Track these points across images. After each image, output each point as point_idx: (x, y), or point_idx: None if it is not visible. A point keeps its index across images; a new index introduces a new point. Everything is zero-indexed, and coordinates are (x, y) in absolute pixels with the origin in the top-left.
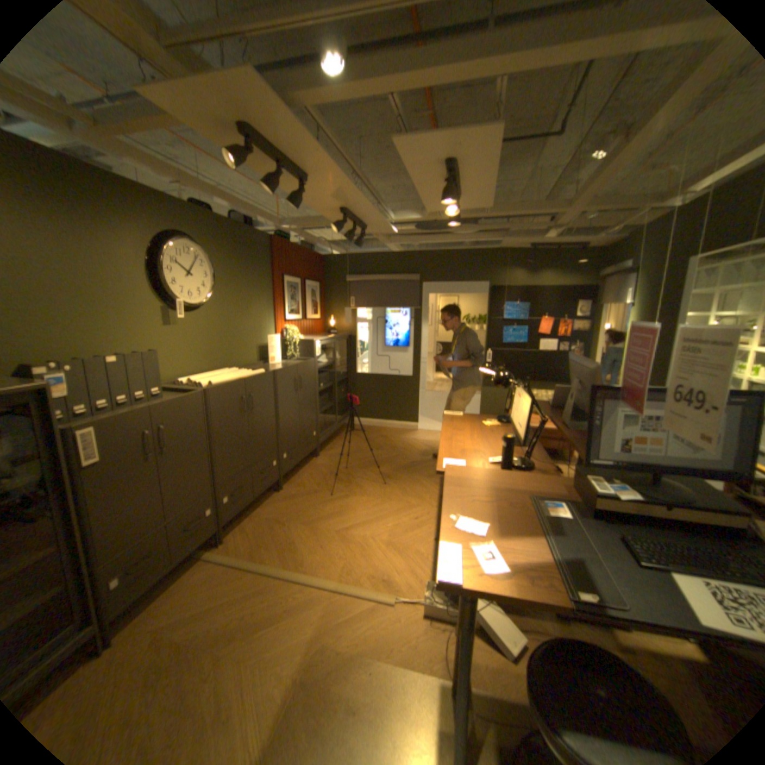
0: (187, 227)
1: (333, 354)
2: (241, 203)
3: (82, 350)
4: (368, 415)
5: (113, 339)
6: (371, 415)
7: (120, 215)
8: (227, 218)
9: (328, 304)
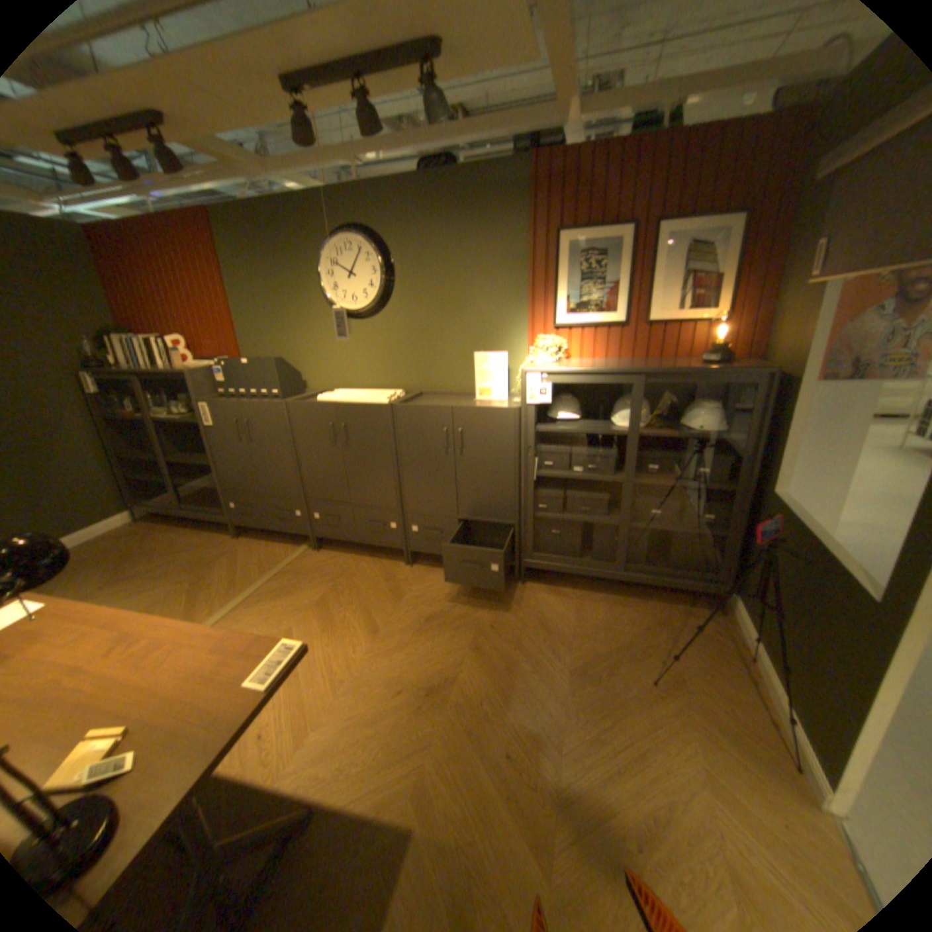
0: (360, 215)
1: (631, 414)
2: (445, 129)
3: (280, 353)
4: (759, 624)
5: (298, 346)
6: (762, 631)
7: (296, 232)
8: (422, 172)
9: (787, 273)
